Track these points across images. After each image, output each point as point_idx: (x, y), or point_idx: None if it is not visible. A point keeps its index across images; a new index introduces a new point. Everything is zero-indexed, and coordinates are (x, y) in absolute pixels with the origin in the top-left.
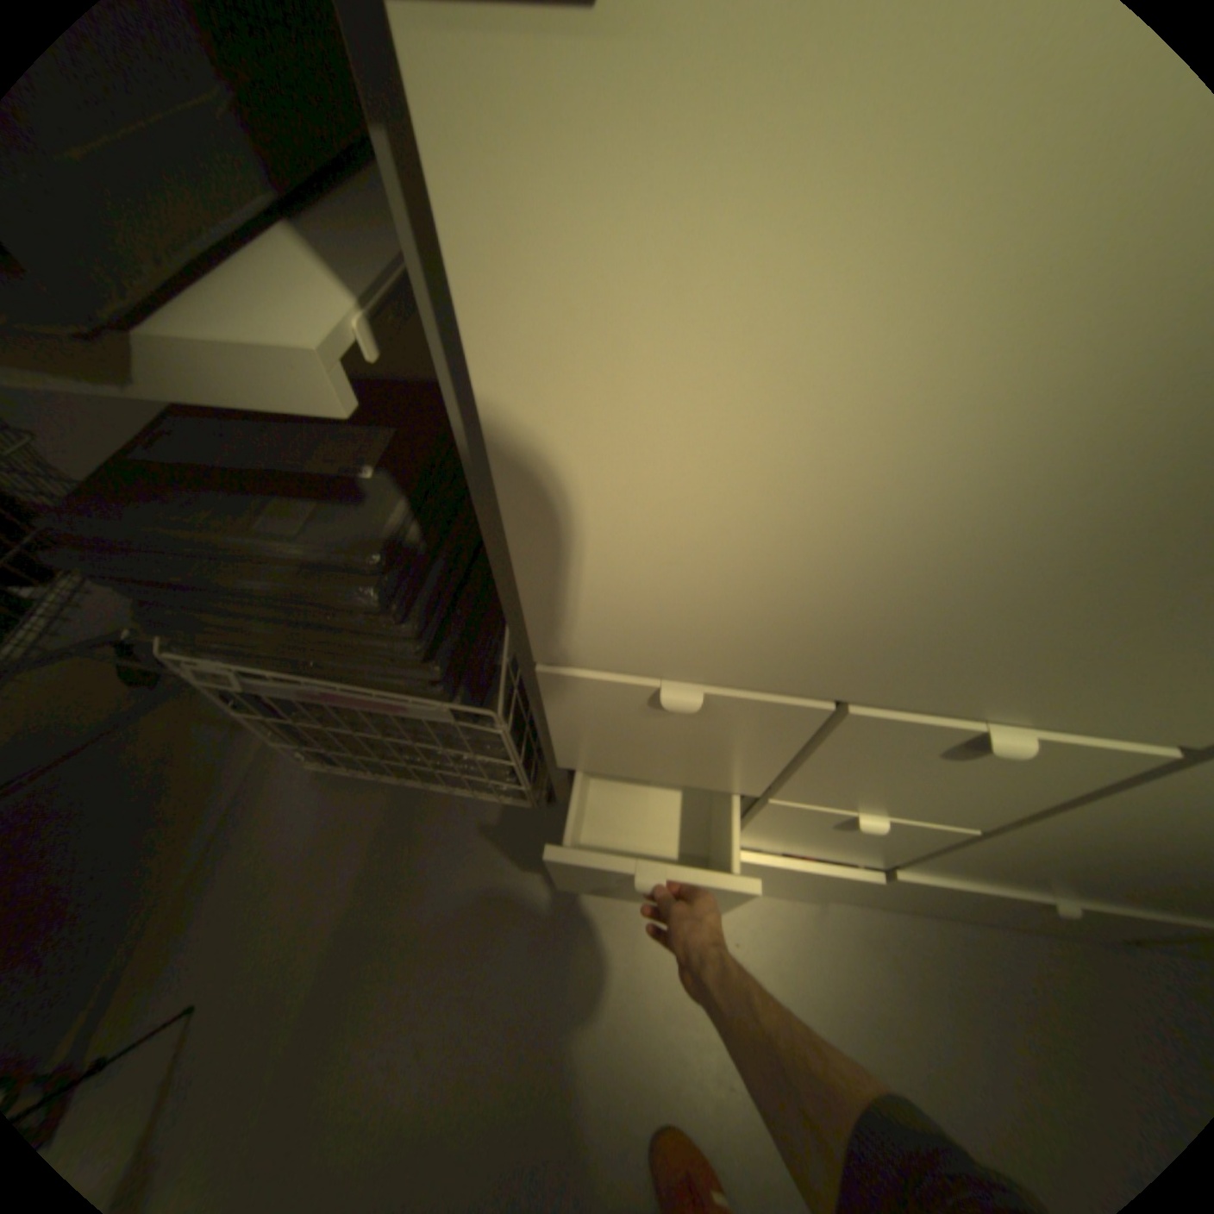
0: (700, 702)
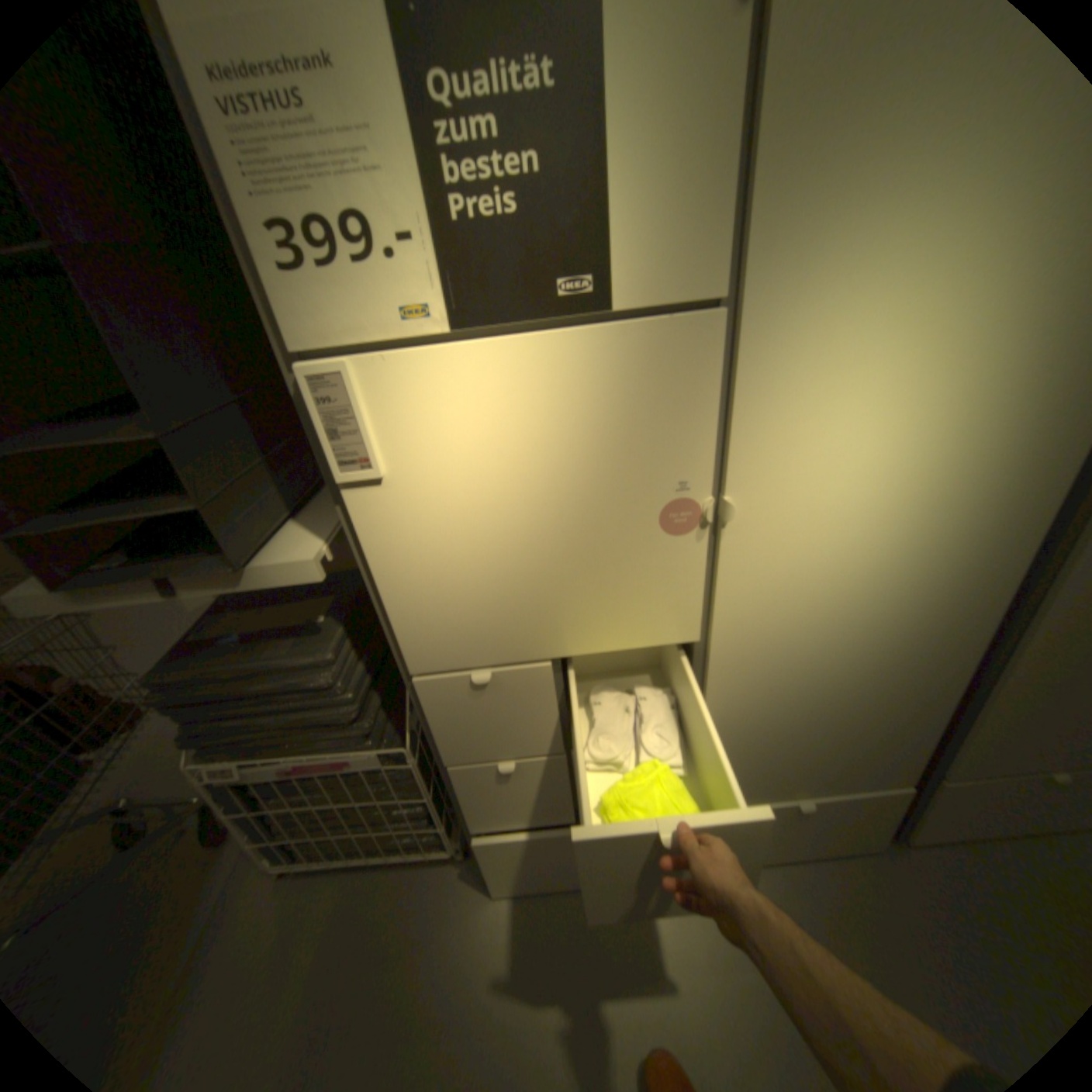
0: (490, 676)
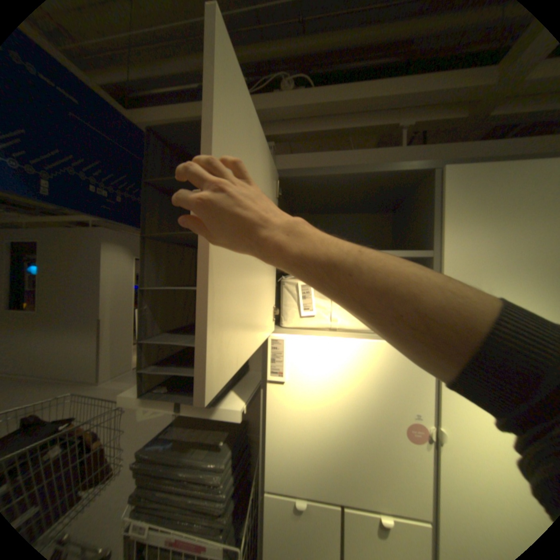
0: (306, 508)
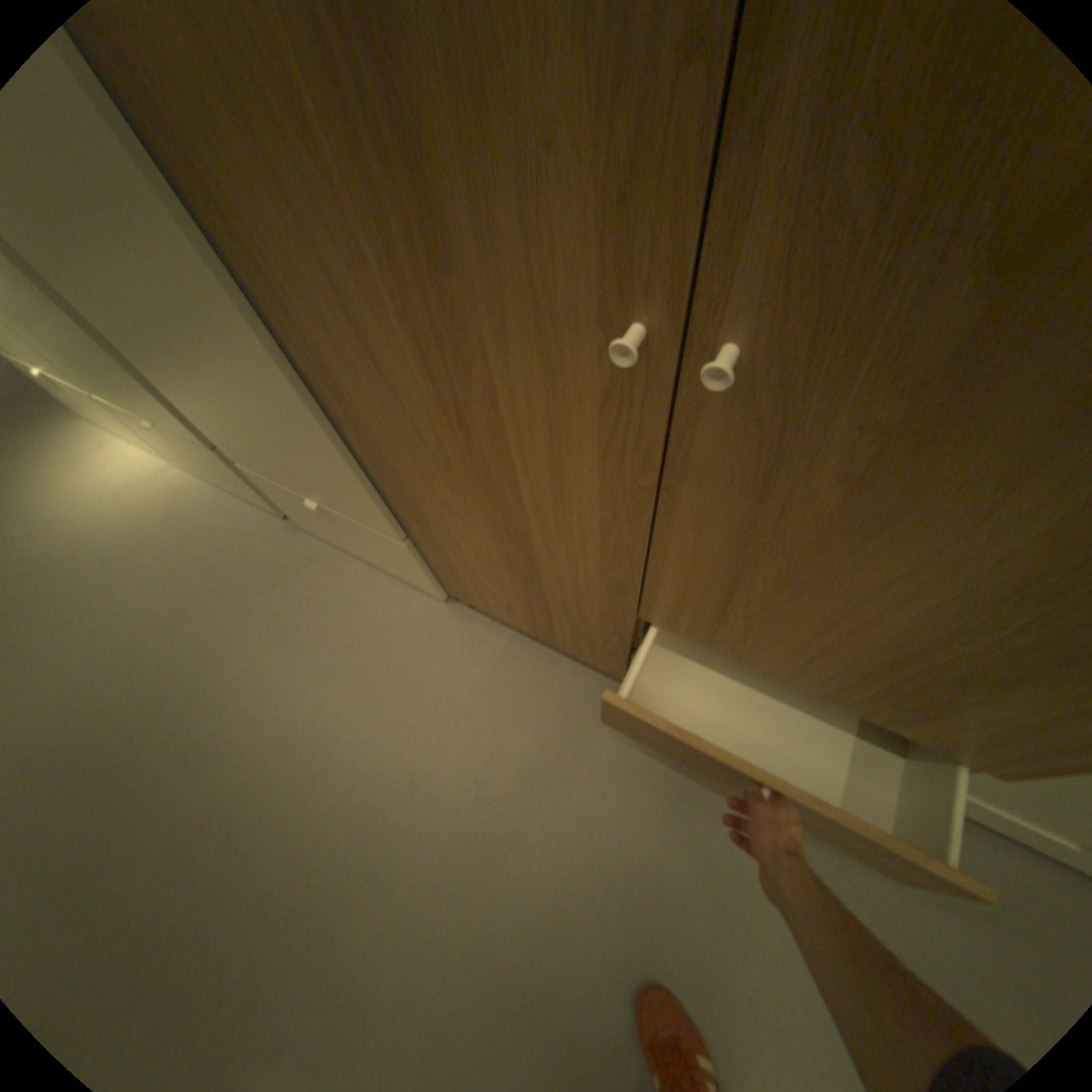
0: None
